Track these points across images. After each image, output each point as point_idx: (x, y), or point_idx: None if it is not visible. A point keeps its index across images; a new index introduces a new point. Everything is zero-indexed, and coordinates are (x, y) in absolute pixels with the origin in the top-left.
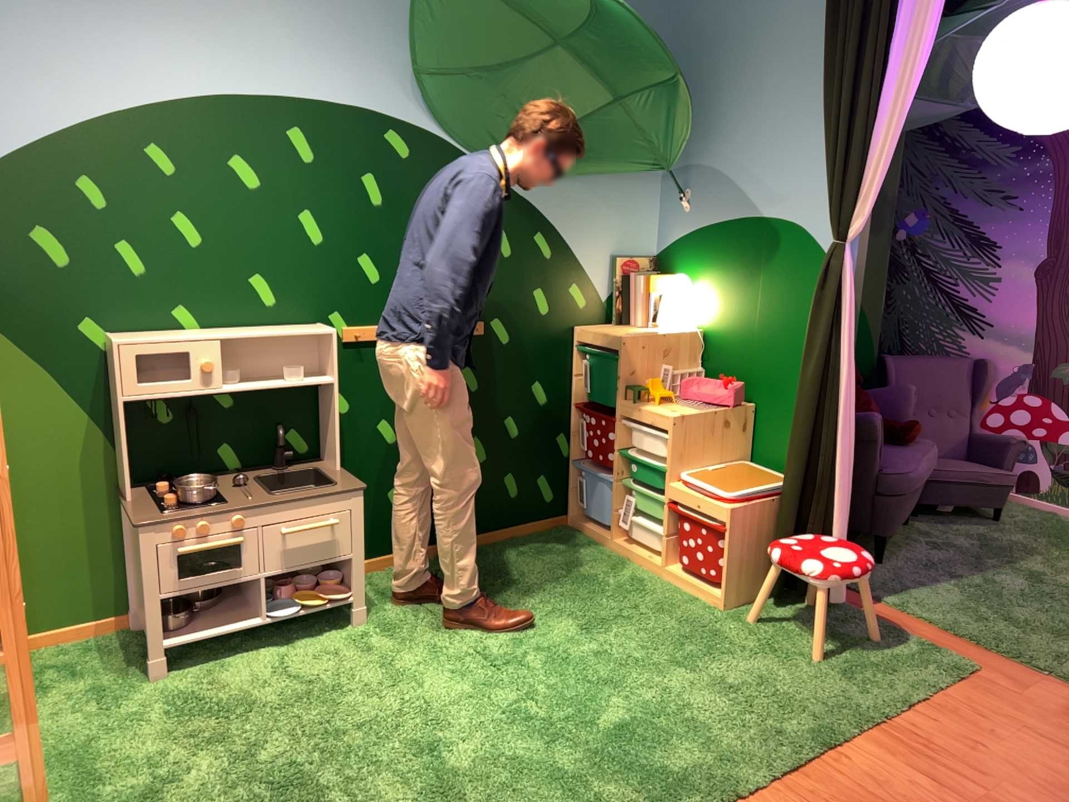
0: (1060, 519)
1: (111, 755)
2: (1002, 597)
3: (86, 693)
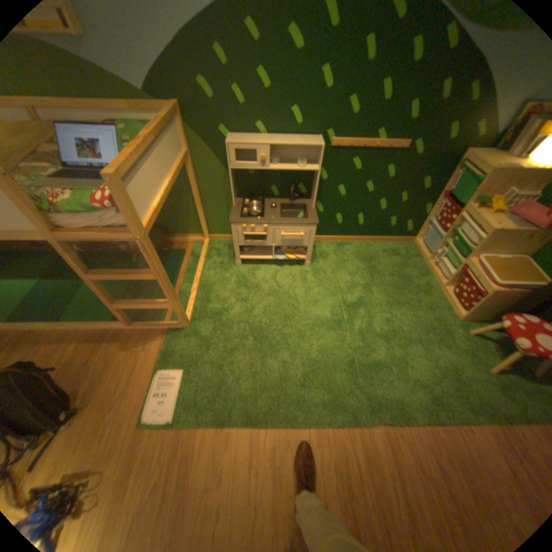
0: None
1: (216, 293)
2: None
3: (218, 264)
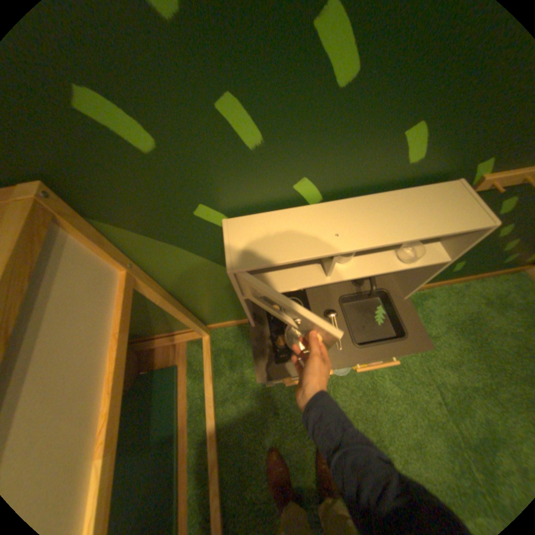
0: None
1: (249, 458)
2: None
3: (237, 386)
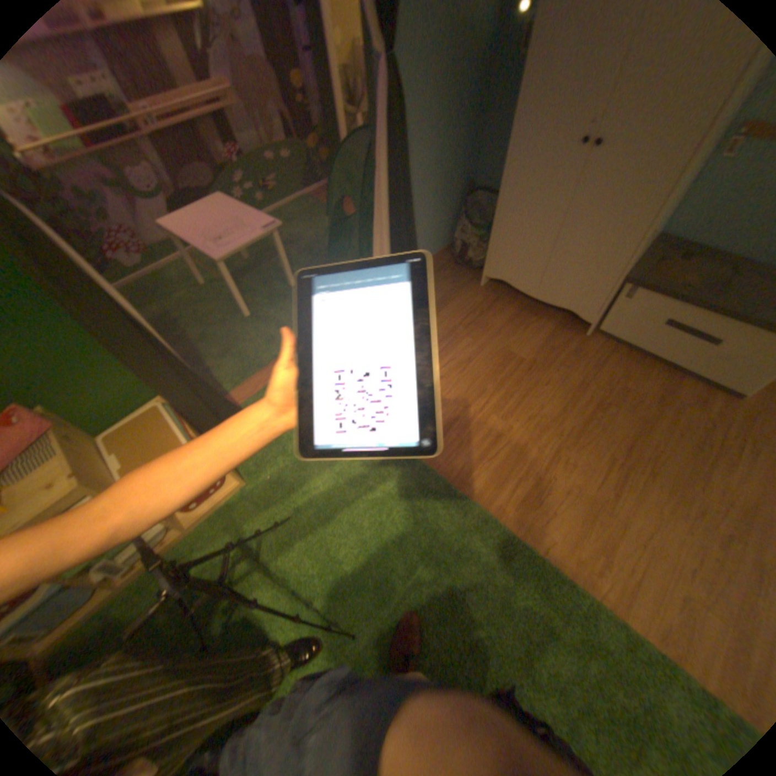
0: (122, 292)
1: None
2: (225, 337)
3: None
